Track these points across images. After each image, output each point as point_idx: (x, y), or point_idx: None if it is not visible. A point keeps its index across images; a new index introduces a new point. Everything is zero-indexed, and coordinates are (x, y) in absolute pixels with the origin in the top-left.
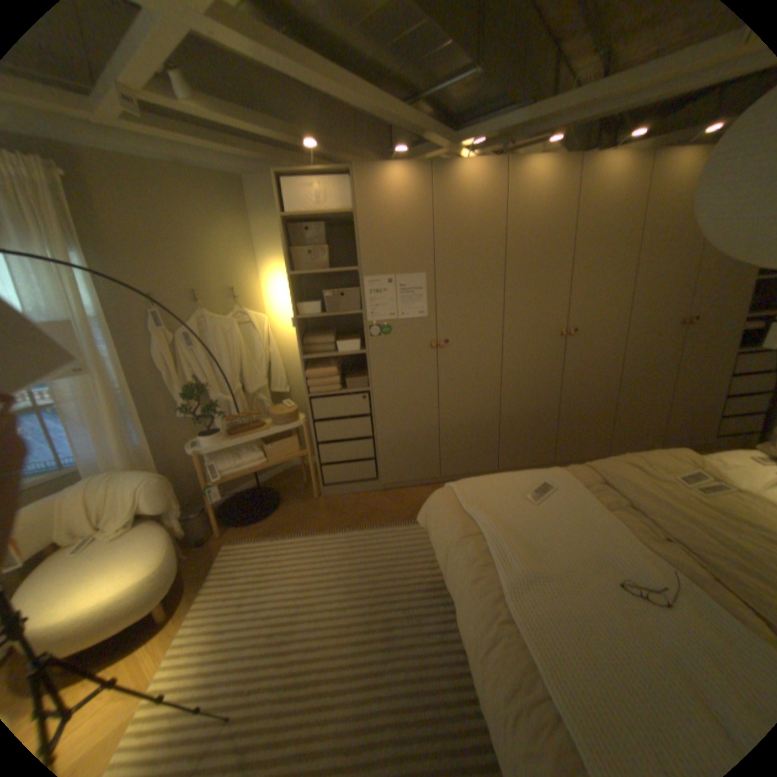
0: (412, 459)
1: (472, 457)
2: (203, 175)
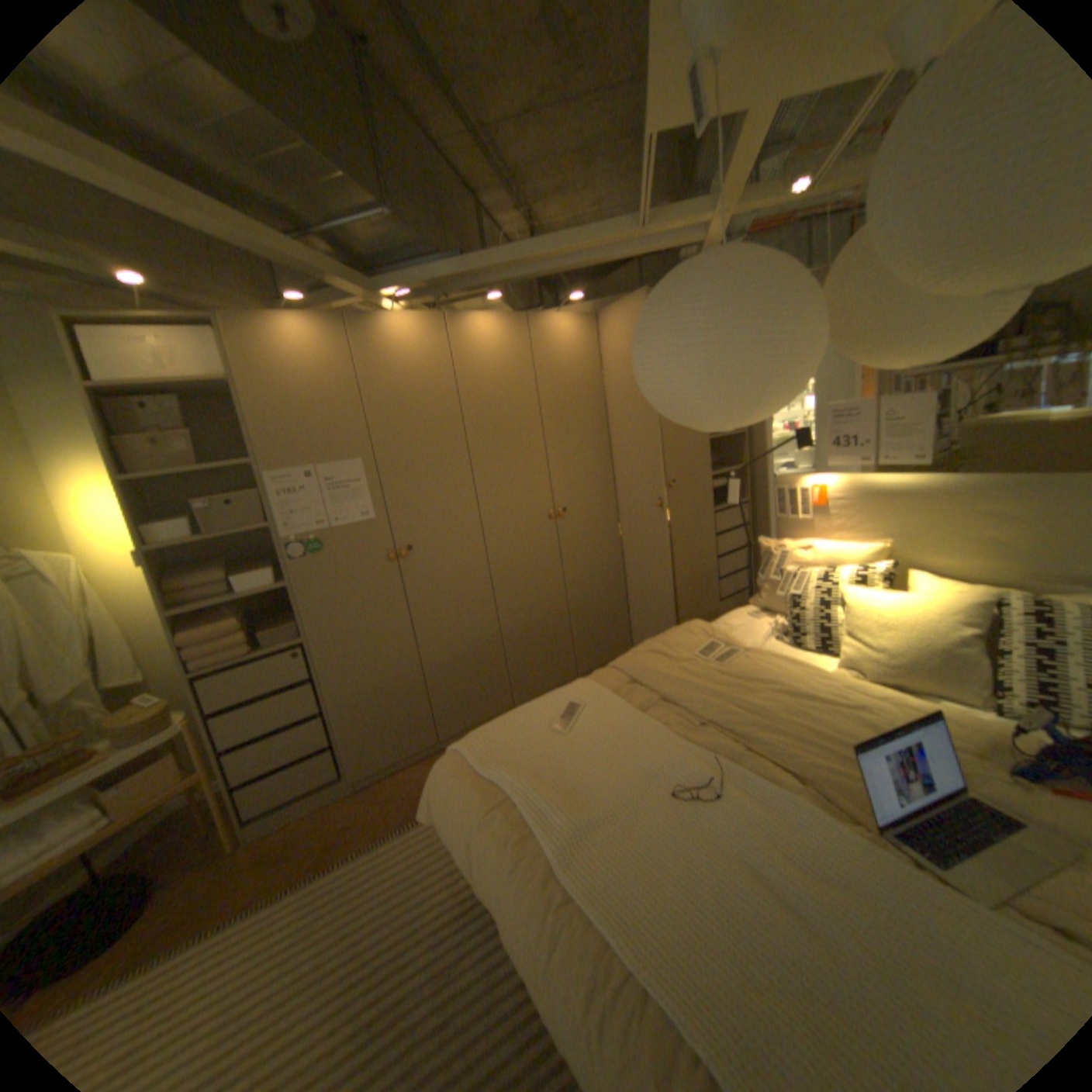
0: (391, 729)
1: (476, 700)
2: None
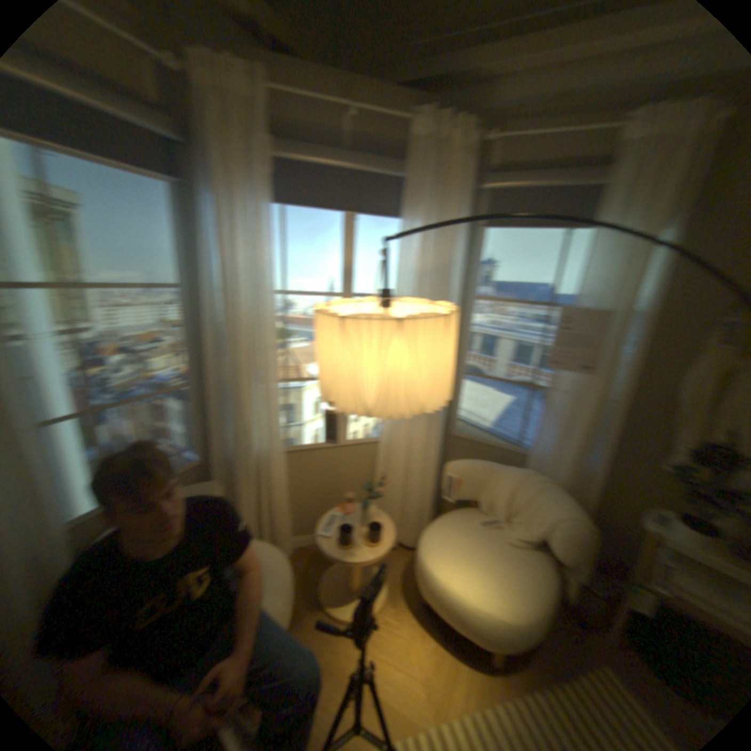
0: None
1: None
2: None
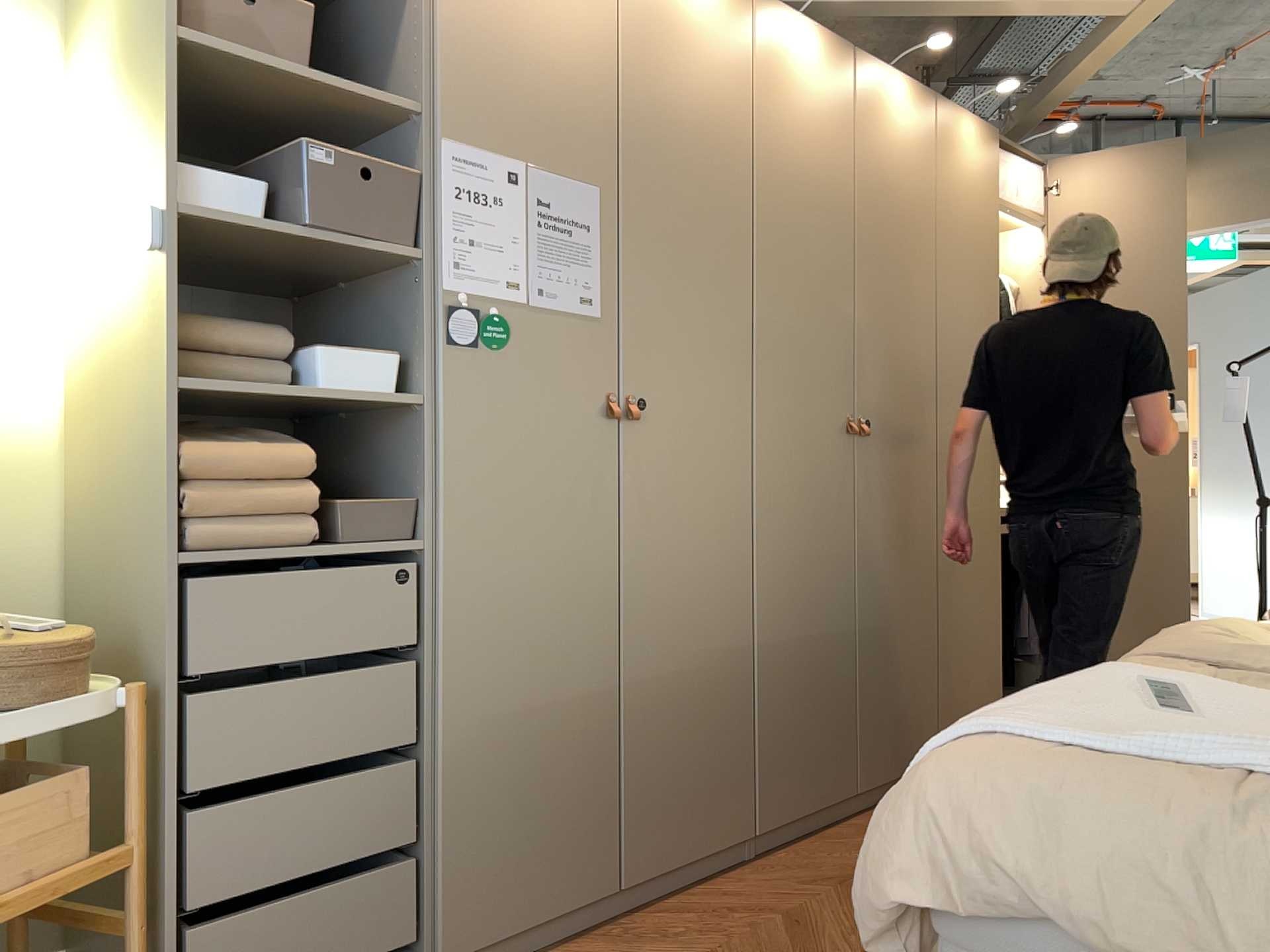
0: (544, 827)
1: (700, 796)
2: None
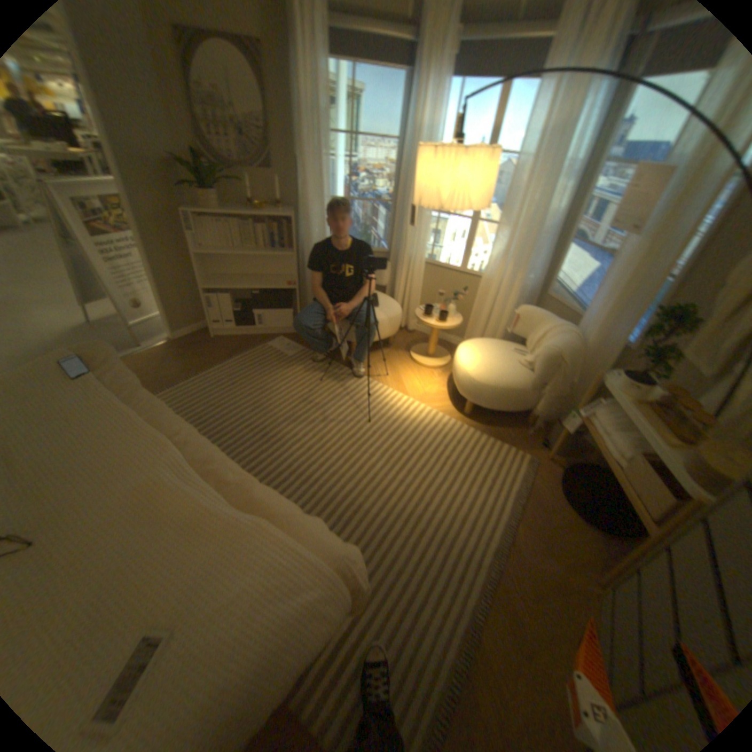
0: None
1: None
2: None
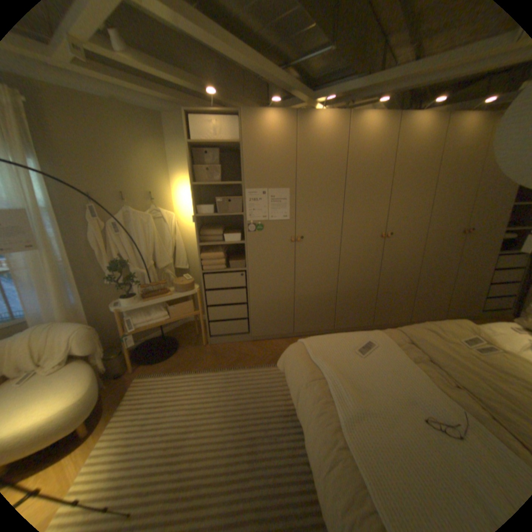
0: (274, 319)
1: (316, 319)
2: (132, 109)
